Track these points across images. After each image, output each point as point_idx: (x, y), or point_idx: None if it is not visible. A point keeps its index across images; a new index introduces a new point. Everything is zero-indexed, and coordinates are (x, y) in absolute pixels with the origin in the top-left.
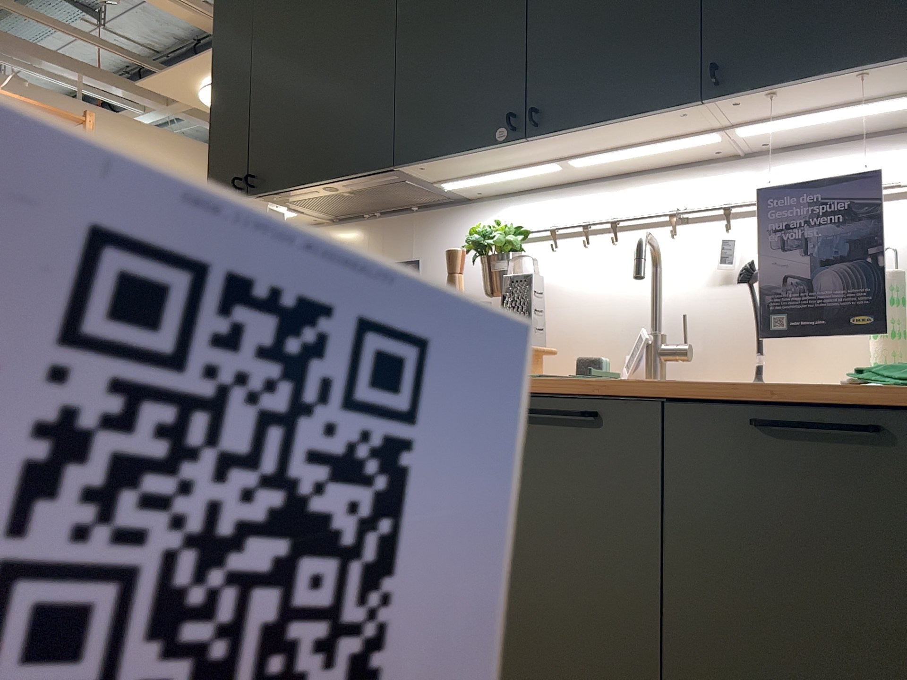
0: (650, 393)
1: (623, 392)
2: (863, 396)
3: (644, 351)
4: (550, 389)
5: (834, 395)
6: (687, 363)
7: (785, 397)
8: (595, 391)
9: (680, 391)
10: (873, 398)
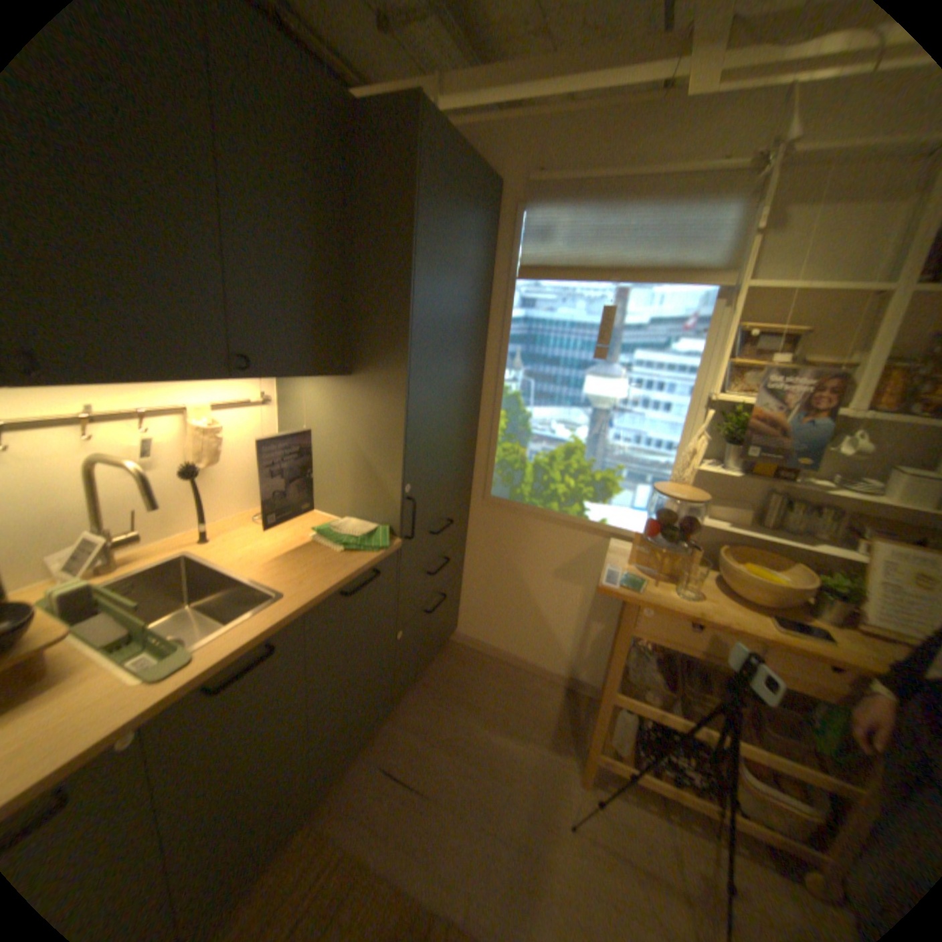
0: (301, 611)
1: (286, 621)
2: (374, 562)
3: (97, 552)
4: (226, 653)
5: (358, 564)
6: (129, 543)
7: (352, 577)
8: (268, 632)
9: (317, 600)
10: (369, 559)
